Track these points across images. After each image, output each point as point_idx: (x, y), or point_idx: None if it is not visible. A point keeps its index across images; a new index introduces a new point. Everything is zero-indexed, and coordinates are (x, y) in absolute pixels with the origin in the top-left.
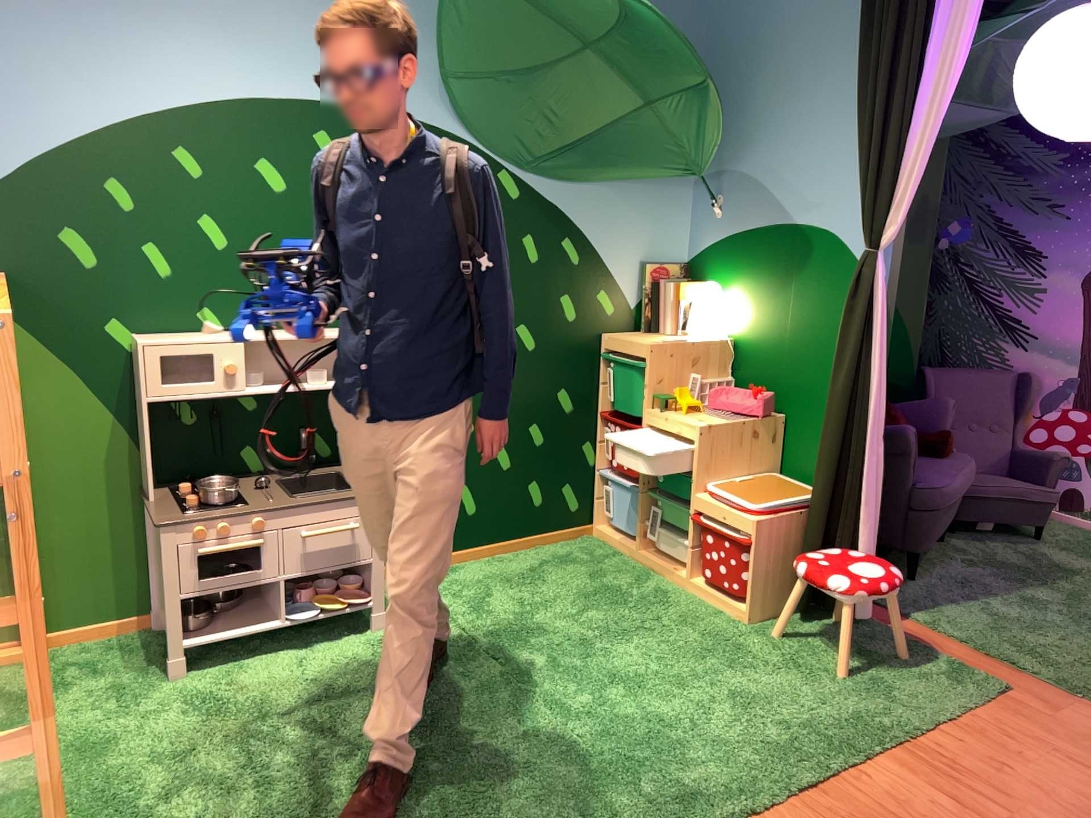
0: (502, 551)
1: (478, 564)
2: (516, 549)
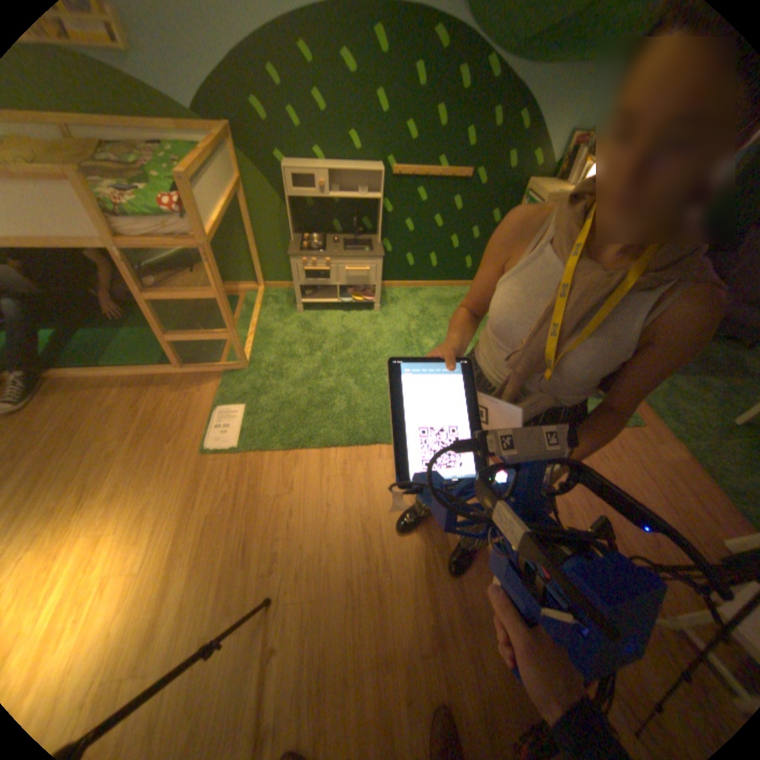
0: (444, 287)
1: (431, 292)
2: (452, 287)
